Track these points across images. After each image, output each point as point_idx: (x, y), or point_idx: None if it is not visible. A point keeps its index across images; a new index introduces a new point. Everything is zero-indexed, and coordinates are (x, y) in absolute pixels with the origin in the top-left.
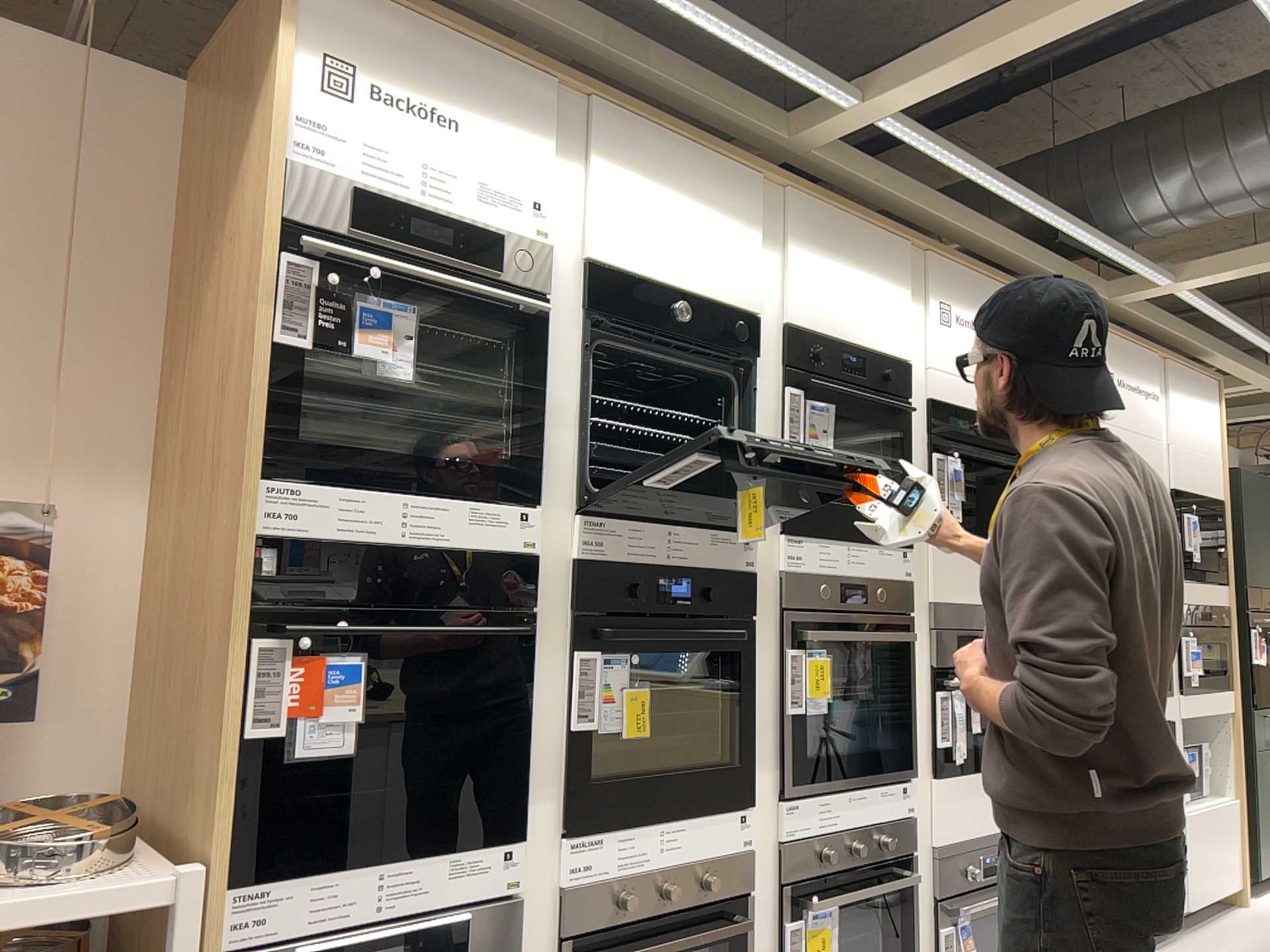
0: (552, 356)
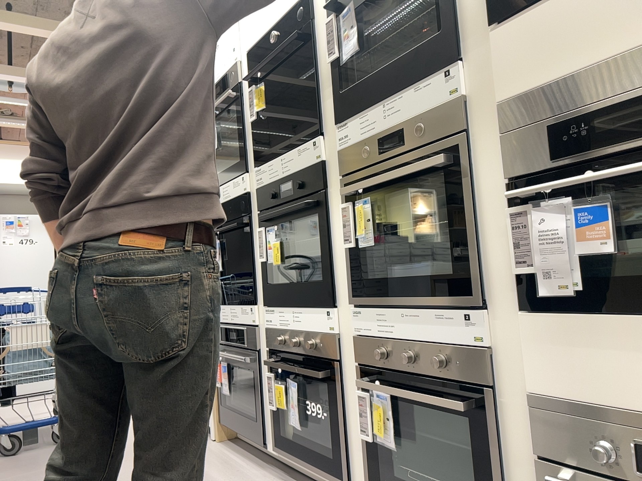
0: (243, 105)
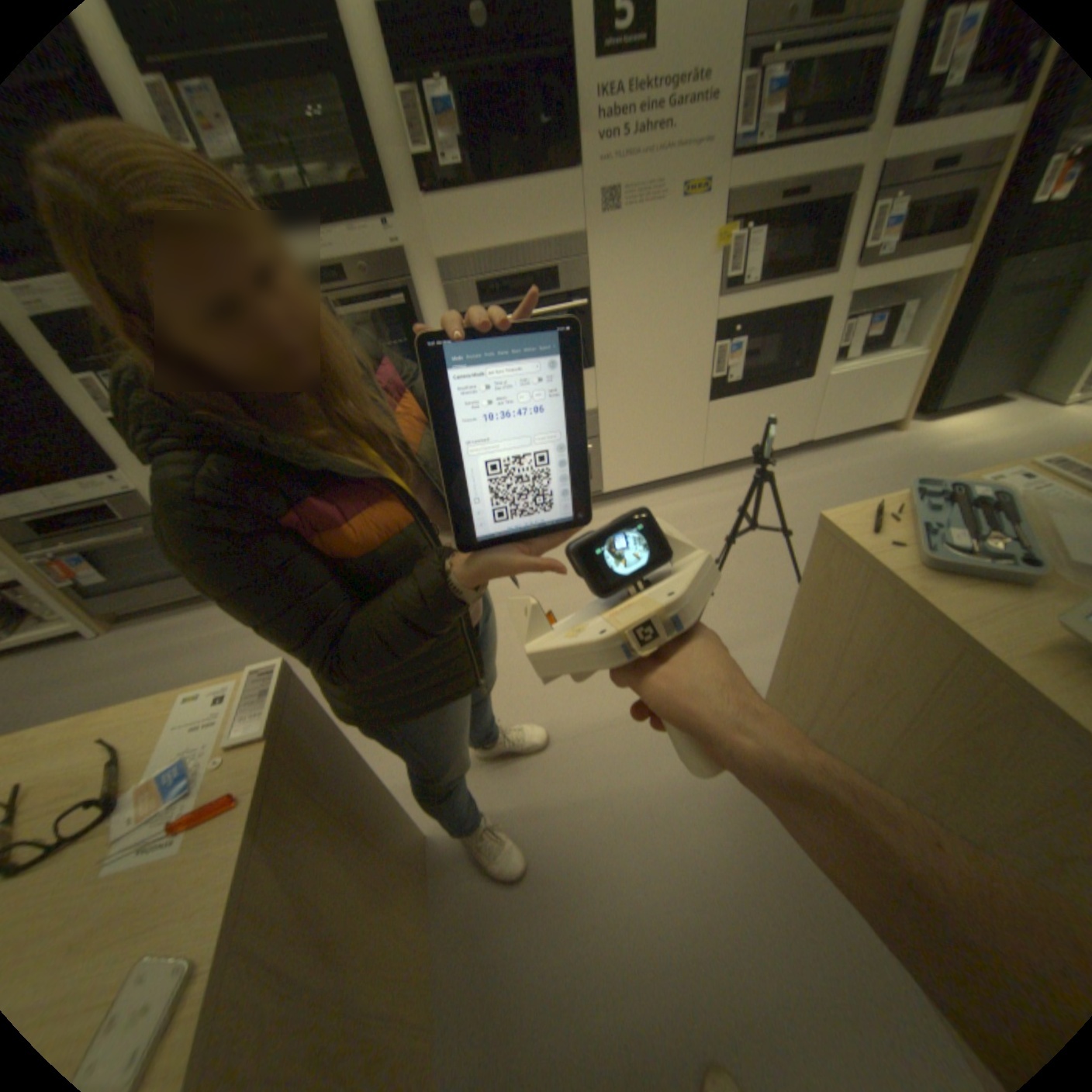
0: None
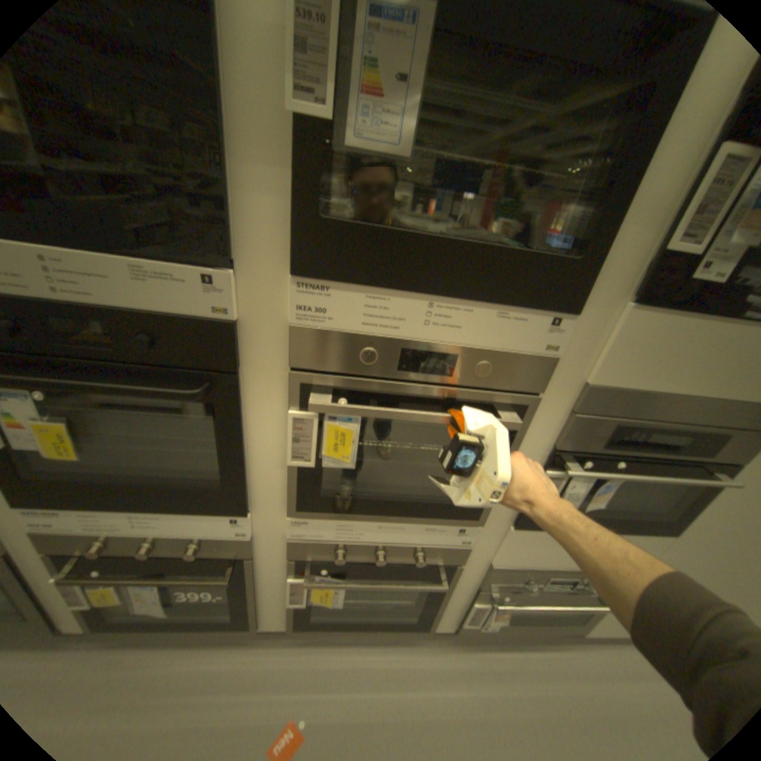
0: None
